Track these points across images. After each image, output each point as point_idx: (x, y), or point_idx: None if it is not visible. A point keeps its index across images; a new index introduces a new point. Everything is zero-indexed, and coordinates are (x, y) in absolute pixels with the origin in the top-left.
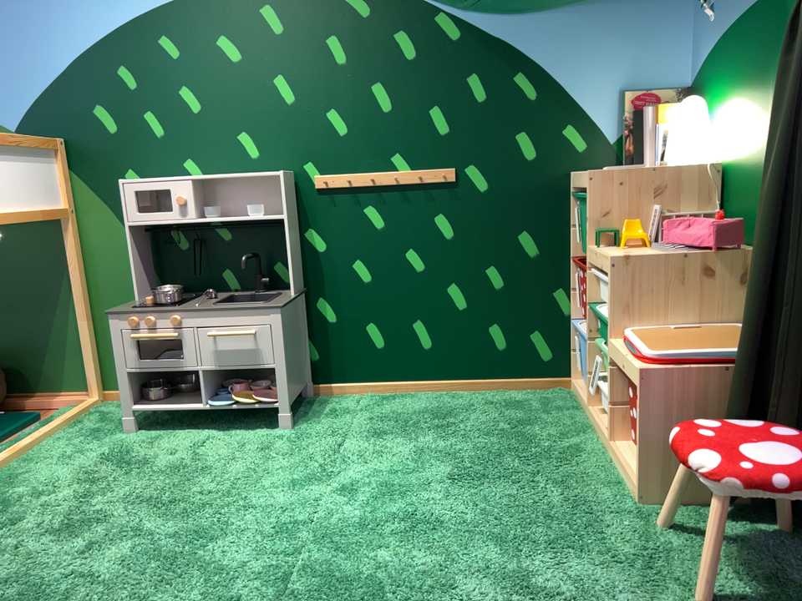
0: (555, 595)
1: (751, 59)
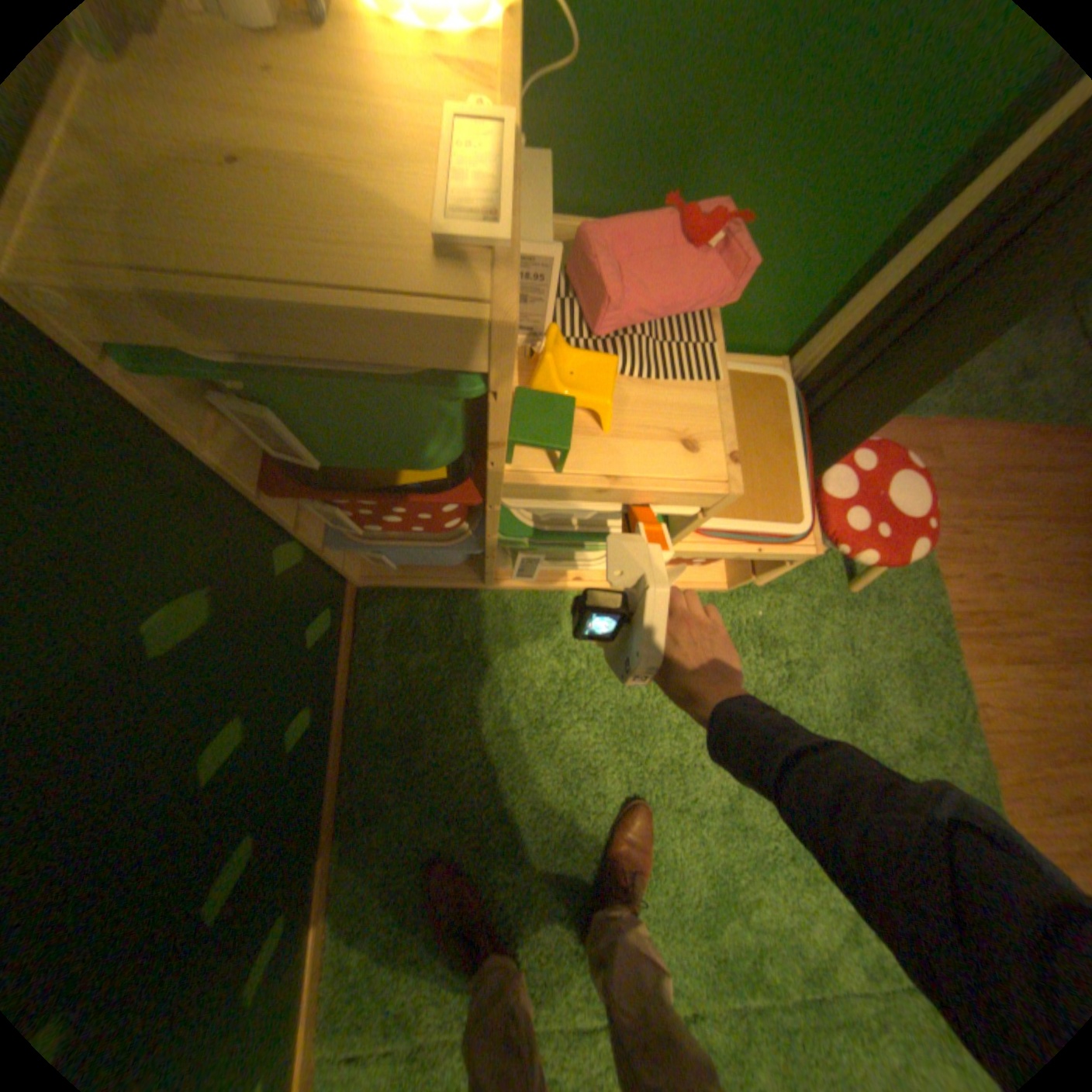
0: (867, 703)
1: None
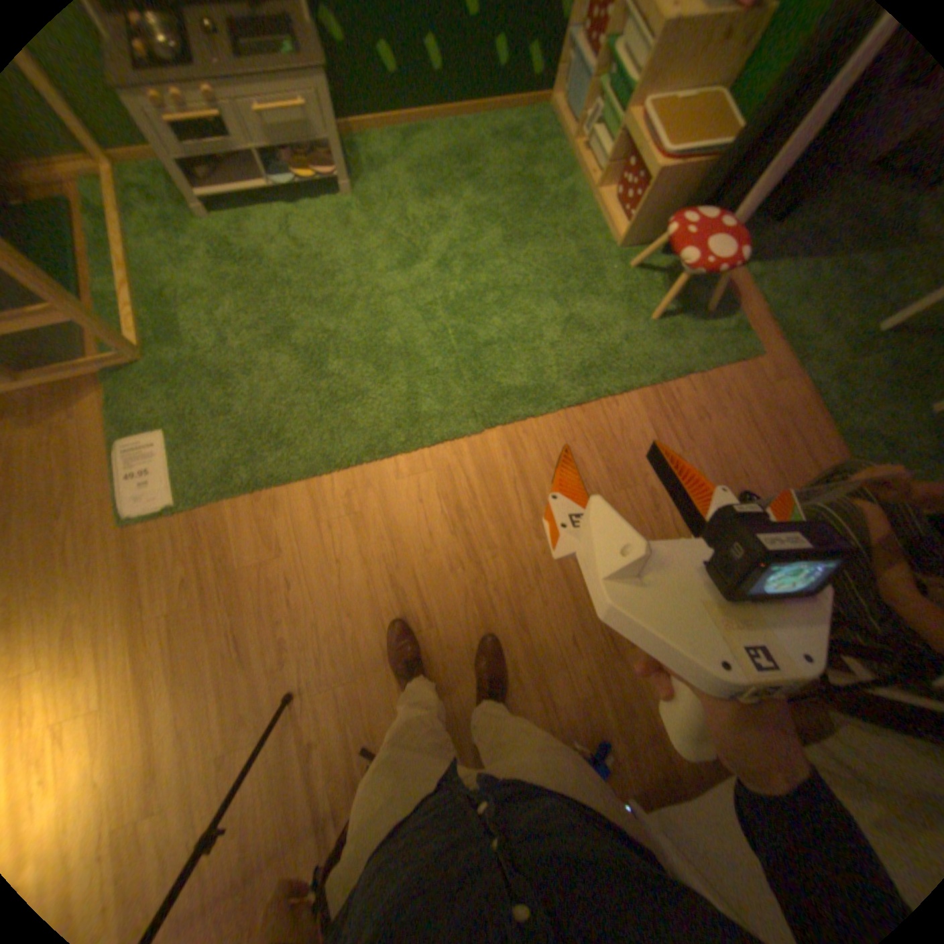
0: (588, 329)
1: None
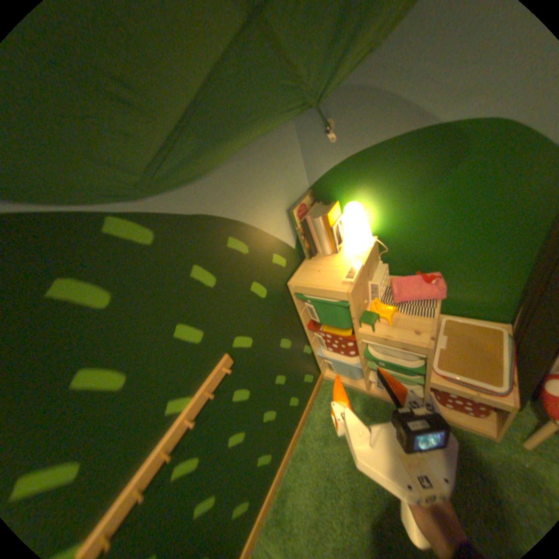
0: None
1: (409, 173)
